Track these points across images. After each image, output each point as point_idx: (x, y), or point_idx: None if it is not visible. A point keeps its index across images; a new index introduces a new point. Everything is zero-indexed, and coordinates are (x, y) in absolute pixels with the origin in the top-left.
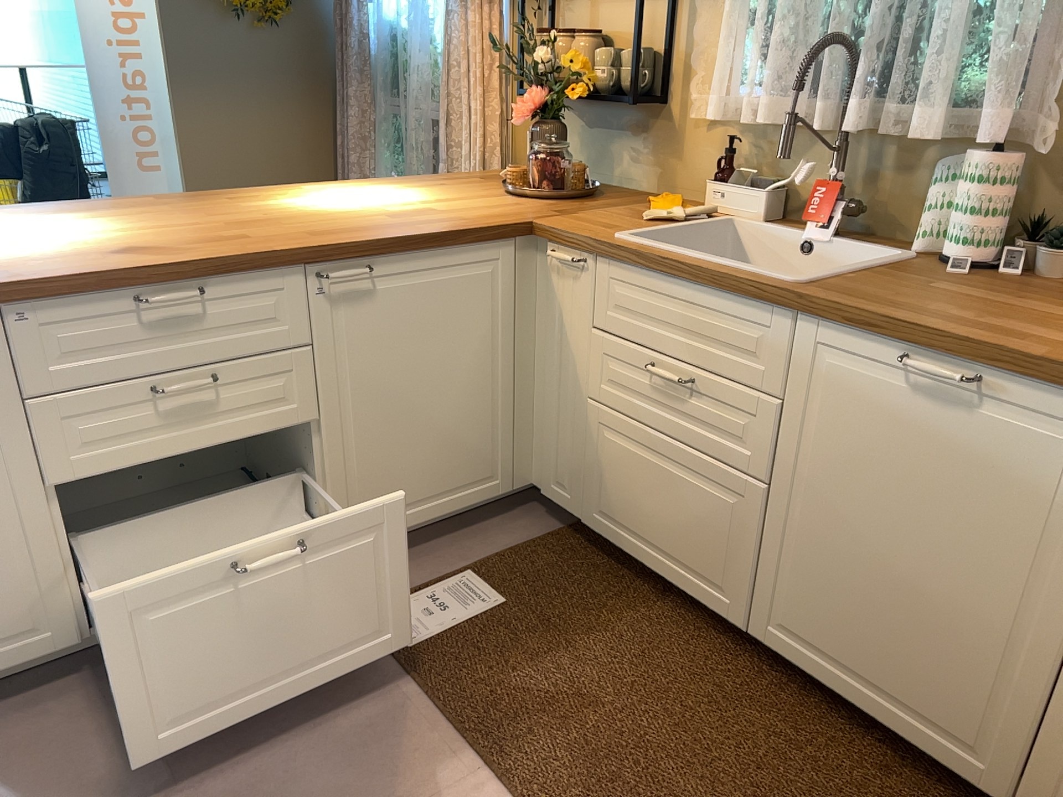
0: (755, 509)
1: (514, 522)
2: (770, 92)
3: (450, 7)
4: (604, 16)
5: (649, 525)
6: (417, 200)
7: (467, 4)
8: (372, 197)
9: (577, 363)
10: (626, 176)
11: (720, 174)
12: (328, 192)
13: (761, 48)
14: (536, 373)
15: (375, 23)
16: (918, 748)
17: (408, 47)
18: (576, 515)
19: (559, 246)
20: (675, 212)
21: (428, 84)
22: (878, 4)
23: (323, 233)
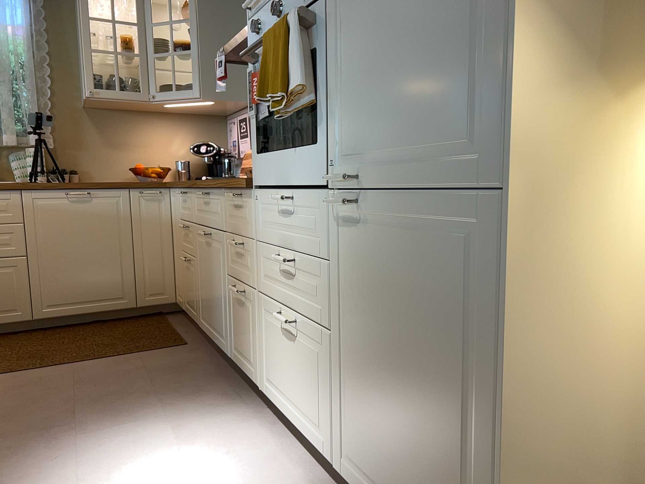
0: (23, 268)
1: None
2: None
3: None
4: None
5: None
6: None
7: None
8: None
9: None
10: None
11: None
12: None
13: None
14: None
15: None
16: (108, 310)
17: None
18: None
19: None
20: None
21: None
22: None
23: None
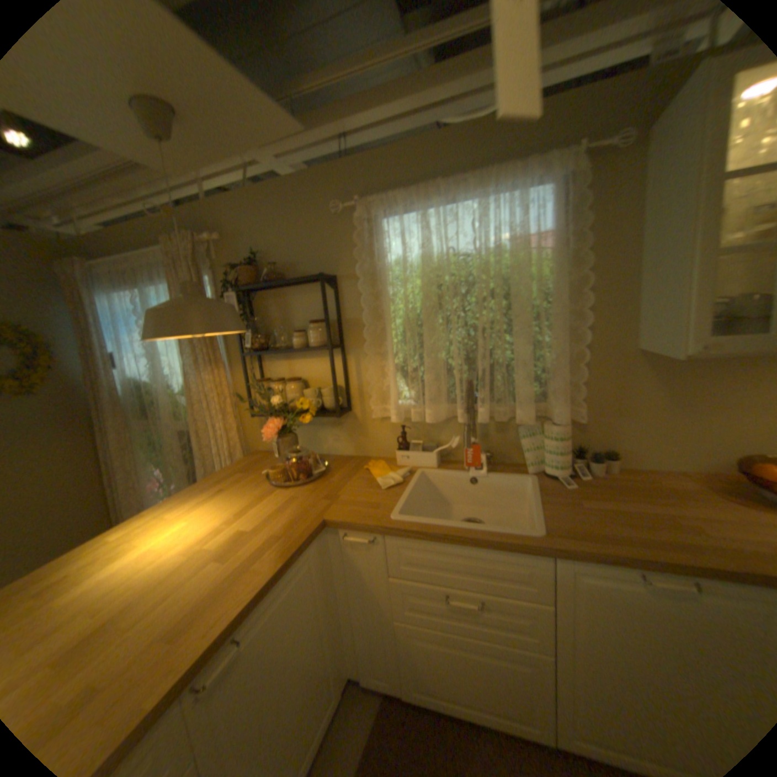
0: (549, 674)
1: (348, 719)
2: (431, 405)
3: (181, 366)
4: (300, 367)
5: (463, 695)
6: (220, 522)
7: (200, 367)
8: (178, 530)
9: (379, 601)
10: (333, 447)
11: (396, 441)
12: (135, 538)
13: (416, 383)
14: (340, 609)
15: (118, 378)
16: None
17: (150, 390)
18: (395, 696)
19: (350, 531)
20: (393, 475)
21: (172, 410)
22: (484, 361)
23: (177, 630)
